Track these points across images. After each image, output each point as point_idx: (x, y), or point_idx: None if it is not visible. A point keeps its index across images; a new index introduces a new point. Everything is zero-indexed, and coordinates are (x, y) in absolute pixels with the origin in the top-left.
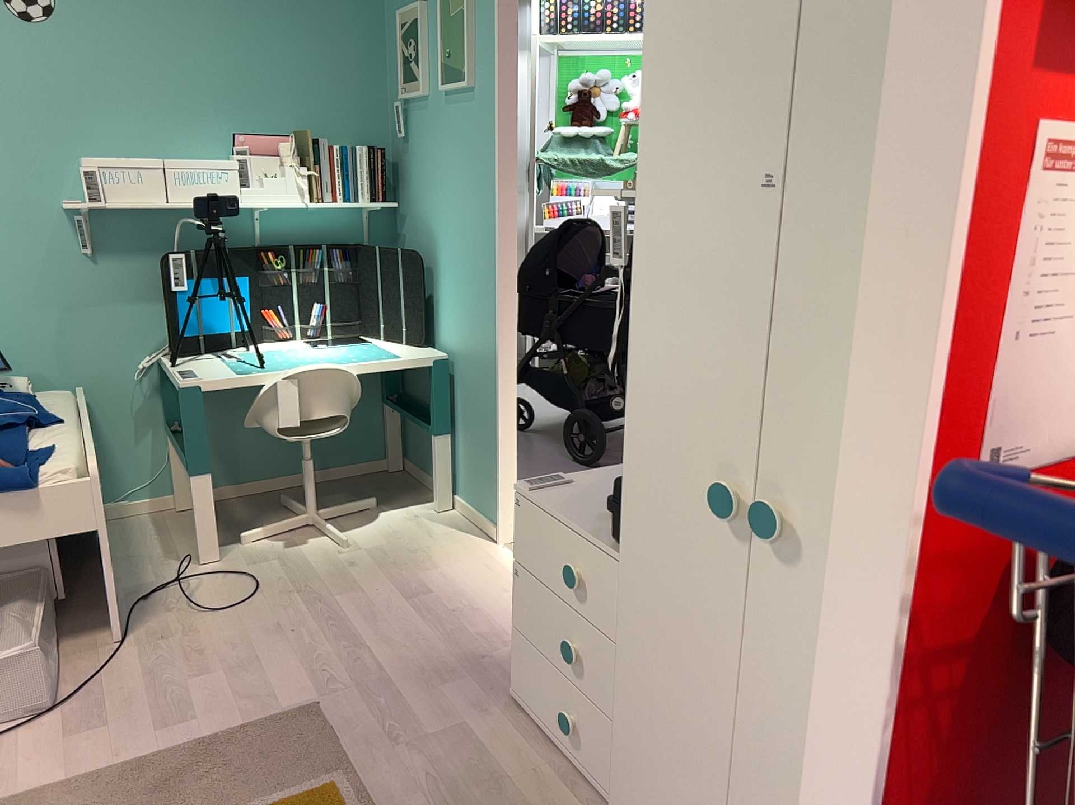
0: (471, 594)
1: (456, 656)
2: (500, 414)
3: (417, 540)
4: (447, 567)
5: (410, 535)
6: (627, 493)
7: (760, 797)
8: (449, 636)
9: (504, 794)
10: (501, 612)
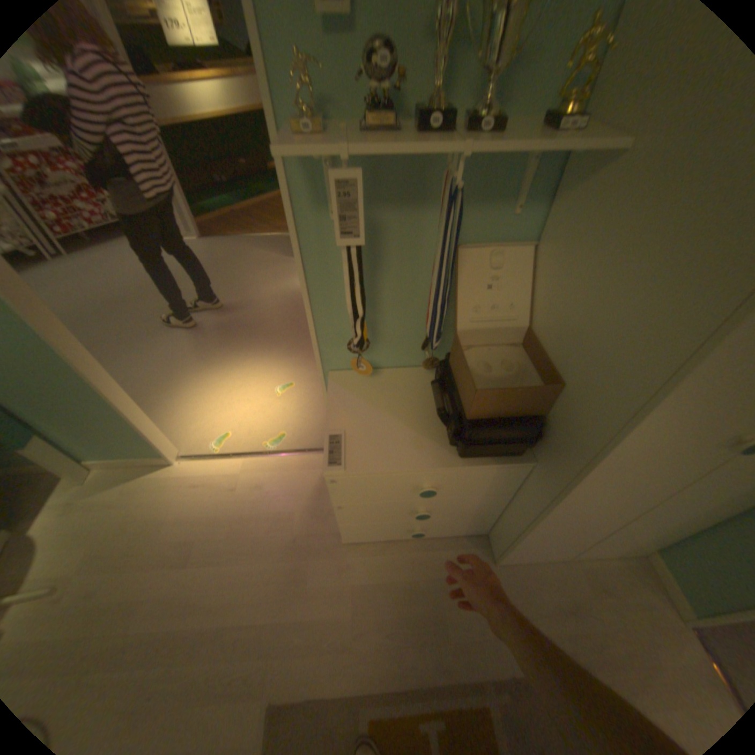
0: (217, 514)
1: (280, 560)
2: (110, 397)
3: (108, 520)
4: (169, 515)
5: (95, 523)
6: (603, 467)
7: (658, 519)
8: (254, 554)
9: (422, 593)
10: (253, 505)
